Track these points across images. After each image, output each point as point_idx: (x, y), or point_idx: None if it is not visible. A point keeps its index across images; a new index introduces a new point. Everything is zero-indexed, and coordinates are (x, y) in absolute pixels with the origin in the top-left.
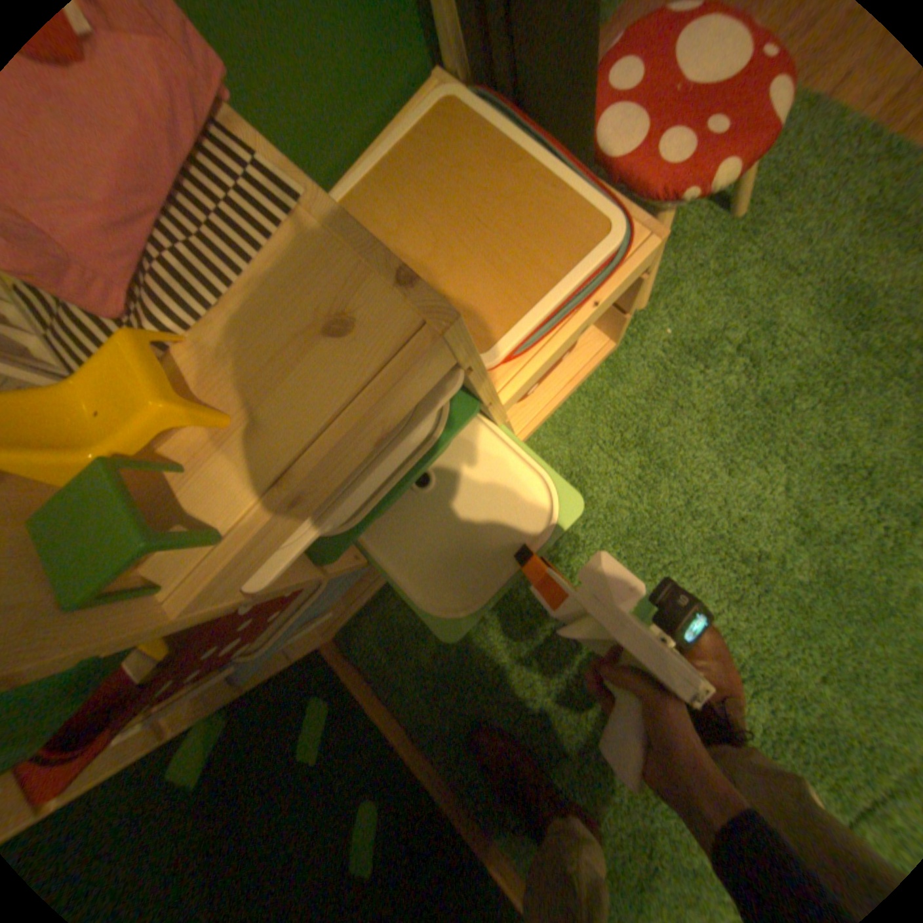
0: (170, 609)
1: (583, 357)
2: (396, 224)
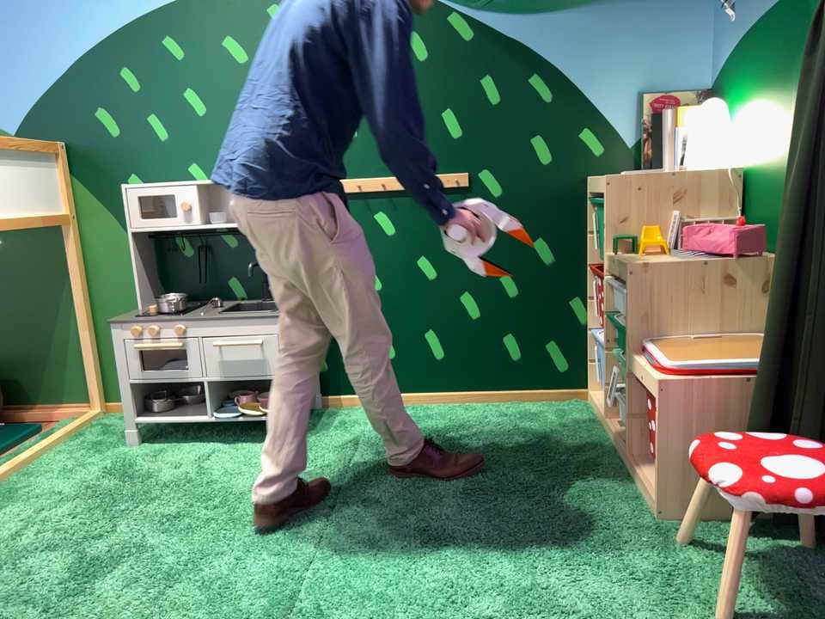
0: (609, 261)
1: (654, 472)
2: (733, 341)
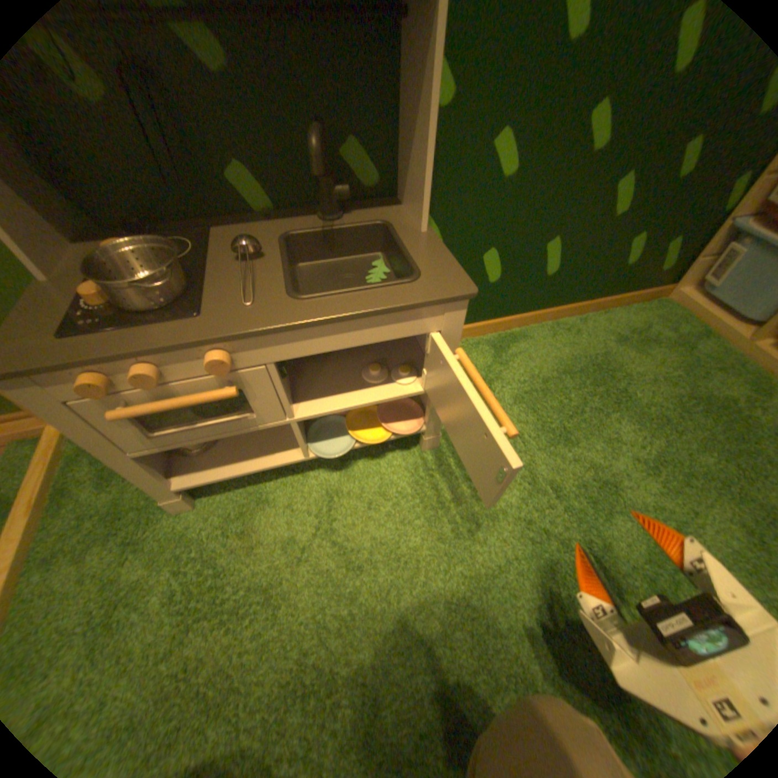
0: None
1: None
2: None
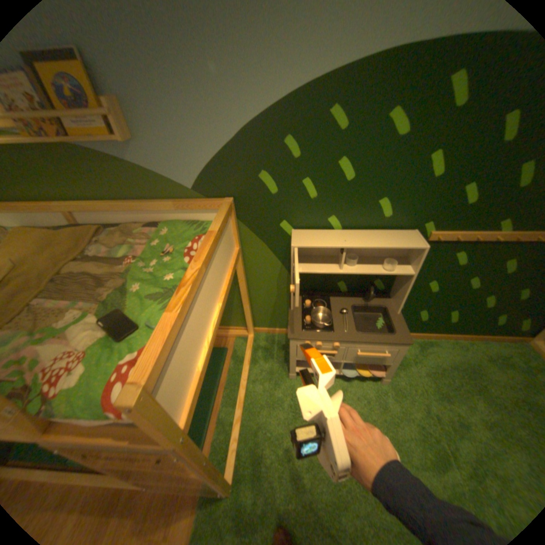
0: None
1: None
2: None
